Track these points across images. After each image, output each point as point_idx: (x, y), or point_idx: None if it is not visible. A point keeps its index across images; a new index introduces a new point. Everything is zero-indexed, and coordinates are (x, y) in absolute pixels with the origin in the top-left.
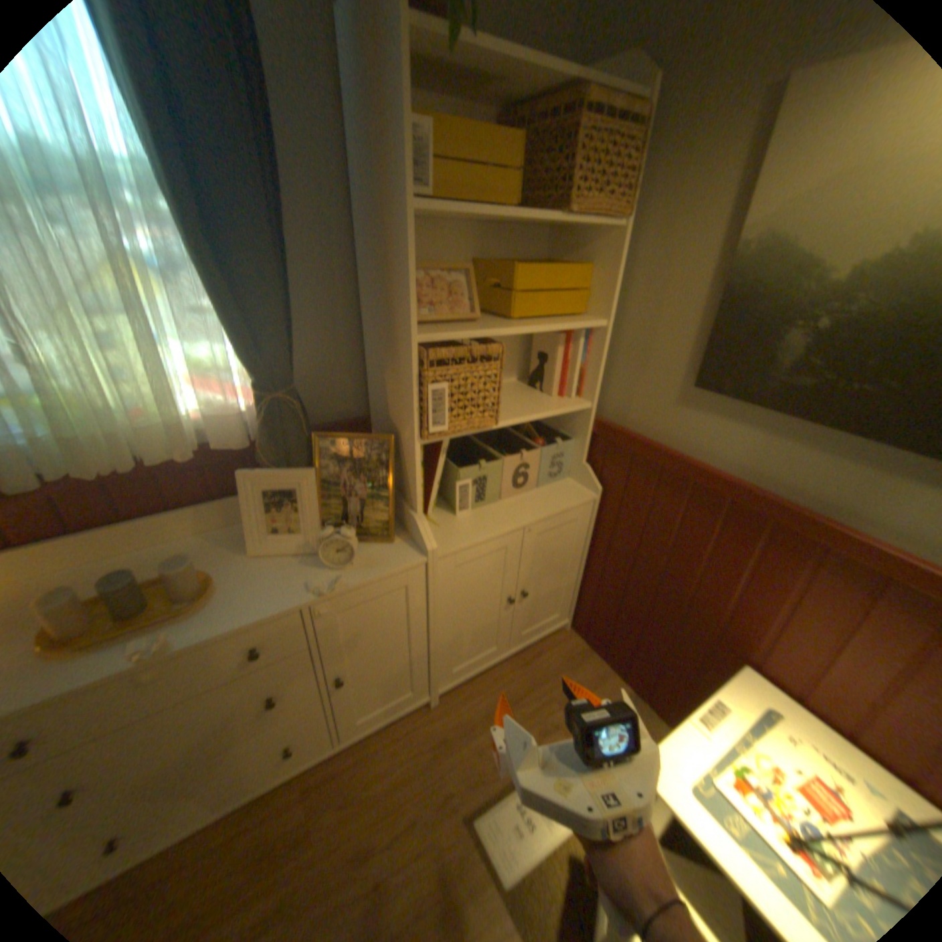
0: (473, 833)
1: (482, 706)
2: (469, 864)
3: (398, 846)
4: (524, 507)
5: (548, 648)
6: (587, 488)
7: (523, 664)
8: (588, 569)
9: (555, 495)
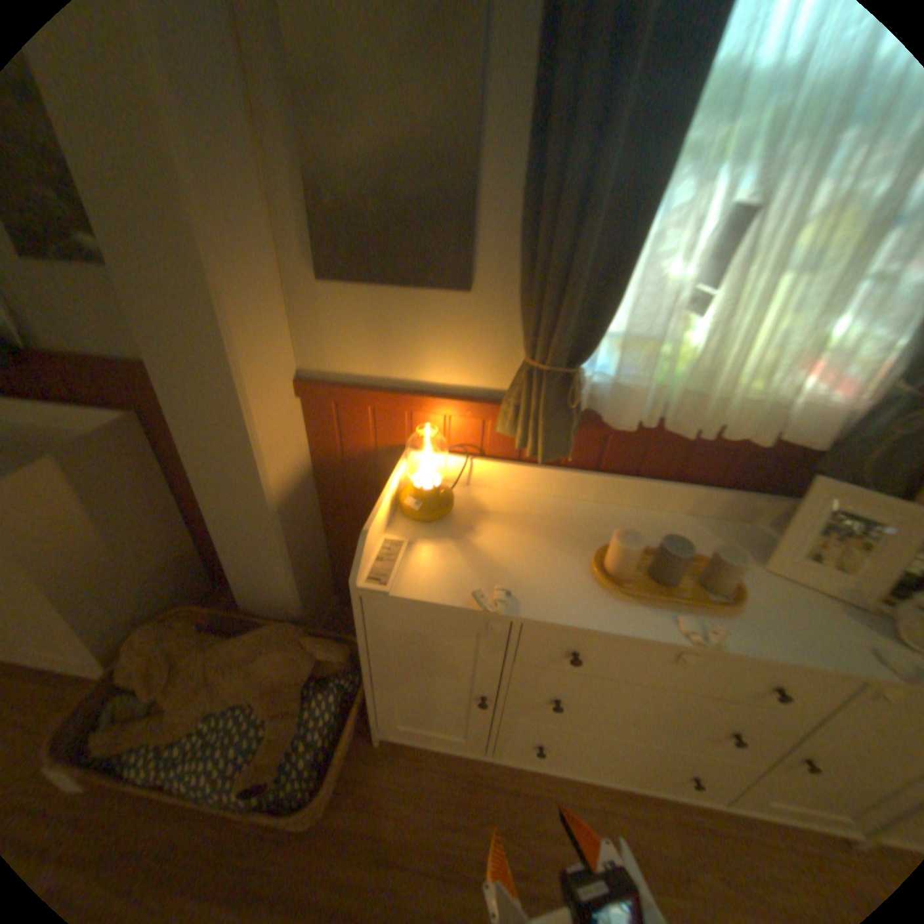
0: None
1: None
2: None
3: None
4: None
5: None
6: None
7: None
8: None
9: None
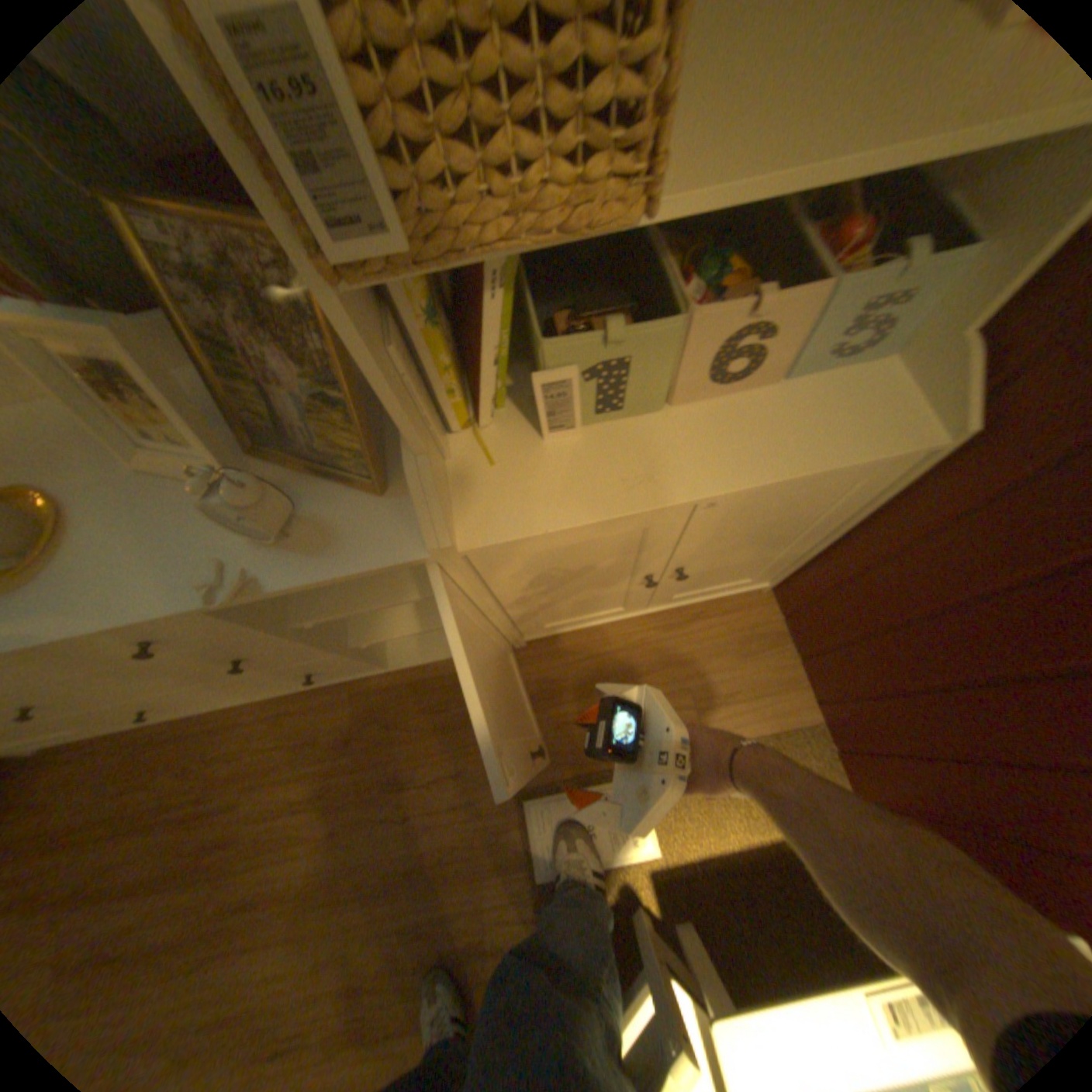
0: (521, 812)
1: (585, 665)
2: (506, 840)
3: (437, 790)
4: (725, 441)
5: (719, 609)
6: (936, 407)
7: (667, 624)
8: (842, 545)
9: (828, 413)
